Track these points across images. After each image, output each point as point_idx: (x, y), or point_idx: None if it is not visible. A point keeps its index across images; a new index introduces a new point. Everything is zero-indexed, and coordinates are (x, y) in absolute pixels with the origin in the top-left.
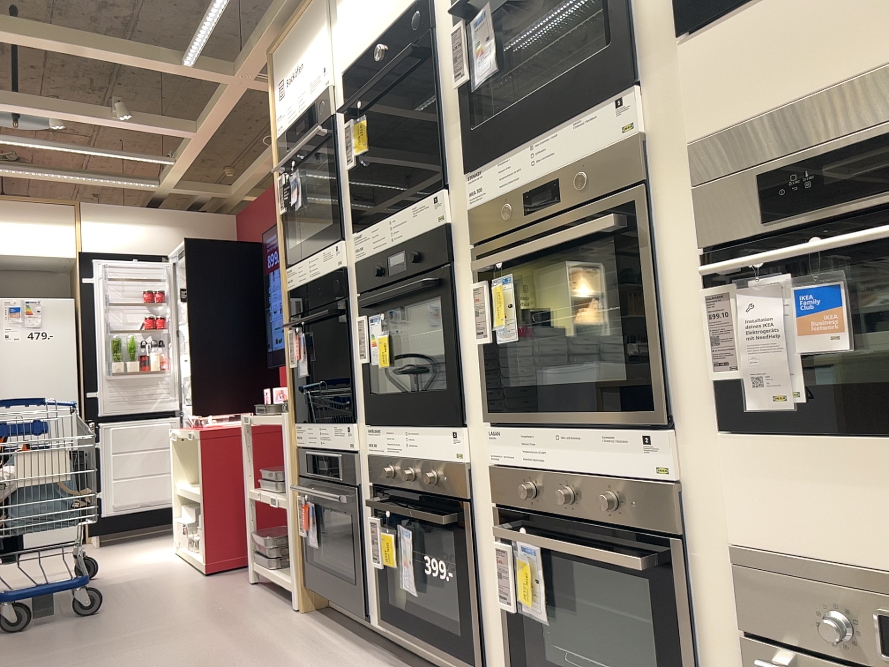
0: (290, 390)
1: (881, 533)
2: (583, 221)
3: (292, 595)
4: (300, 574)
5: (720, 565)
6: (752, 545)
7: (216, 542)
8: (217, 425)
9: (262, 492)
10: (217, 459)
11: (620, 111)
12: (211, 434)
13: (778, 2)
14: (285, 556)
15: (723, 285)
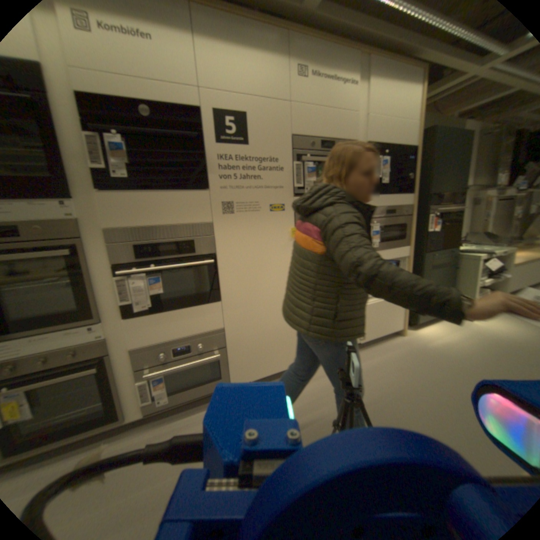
0: None
1: (169, 332)
2: (37, 247)
3: None
4: None
5: (120, 357)
6: (133, 348)
7: None
8: None
9: None
10: None
11: (61, 206)
12: None
13: (136, 195)
14: None
15: (119, 276)
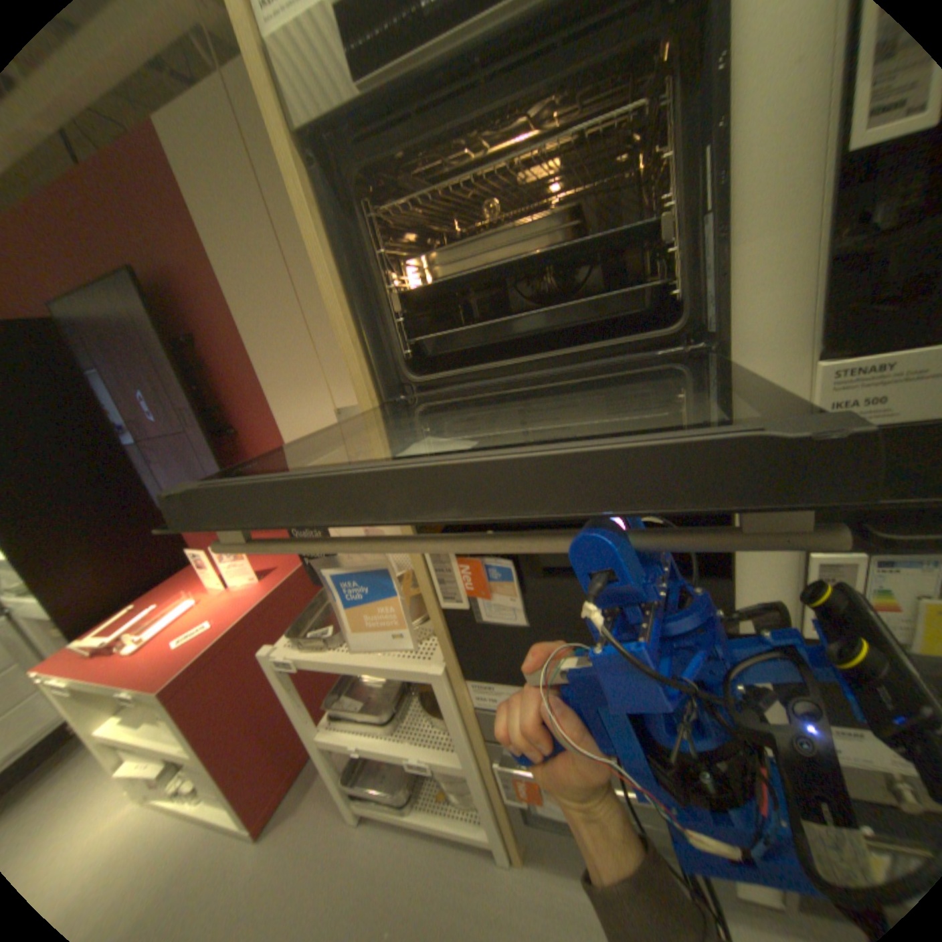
0: (445, 640)
1: None
2: None
3: (495, 857)
4: (512, 839)
5: None
6: None
7: (250, 800)
8: (152, 649)
9: (351, 743)
10: (203, 712)
11: None
12: (176, 687)
13: None
14: (414, 789)
15: None
